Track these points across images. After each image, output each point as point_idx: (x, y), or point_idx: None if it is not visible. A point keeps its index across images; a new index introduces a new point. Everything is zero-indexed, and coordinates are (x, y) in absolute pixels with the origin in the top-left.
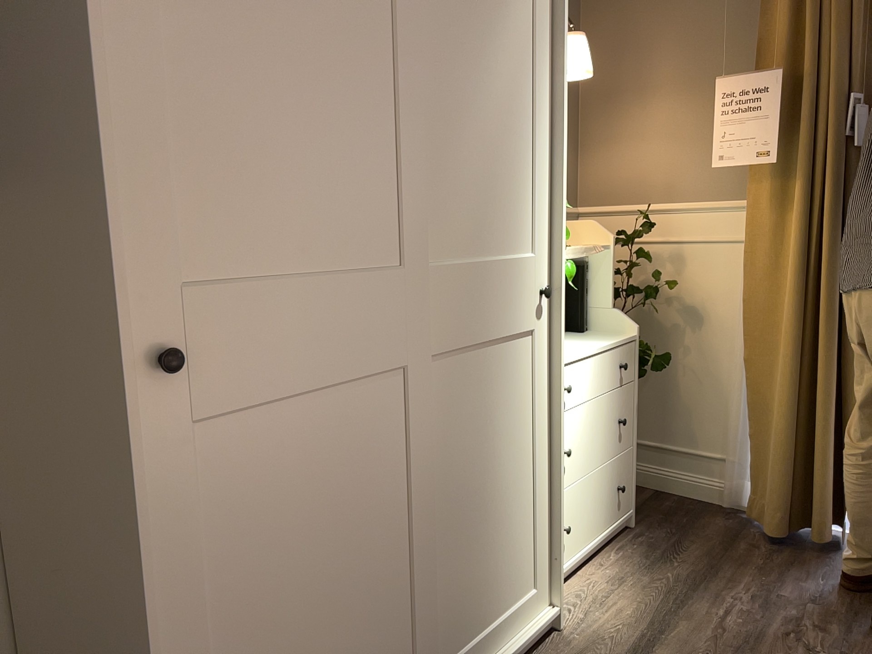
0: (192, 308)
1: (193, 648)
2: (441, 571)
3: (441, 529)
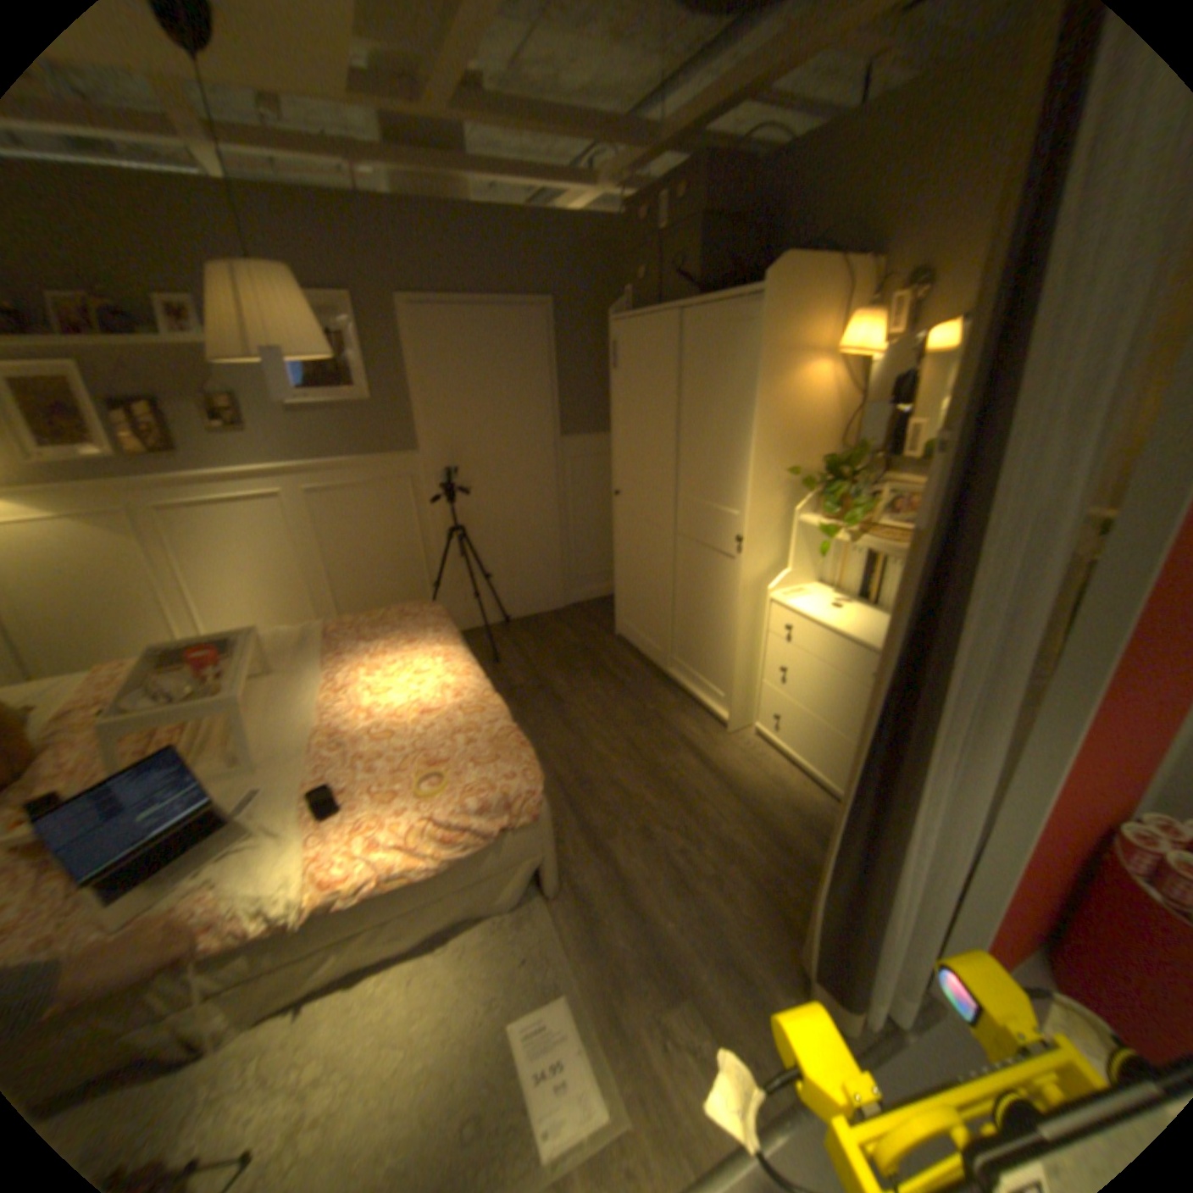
0: (623, 483)
1: (621, 562)
2: (681, 622)
3: (681, 605)
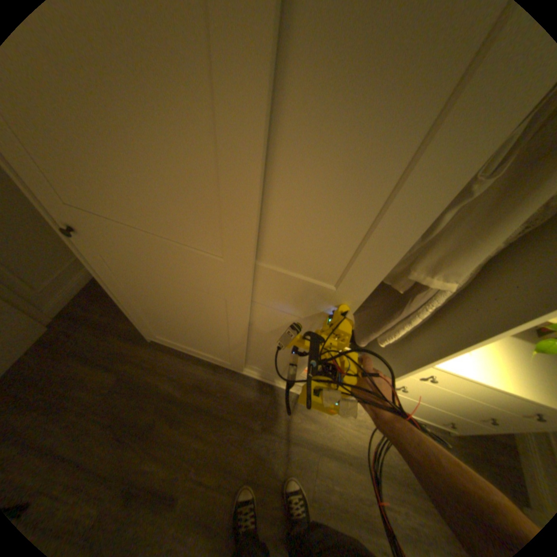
0: (72, 216)
1: (127, 301)
2: (257, 353)
3: (259, 346)
